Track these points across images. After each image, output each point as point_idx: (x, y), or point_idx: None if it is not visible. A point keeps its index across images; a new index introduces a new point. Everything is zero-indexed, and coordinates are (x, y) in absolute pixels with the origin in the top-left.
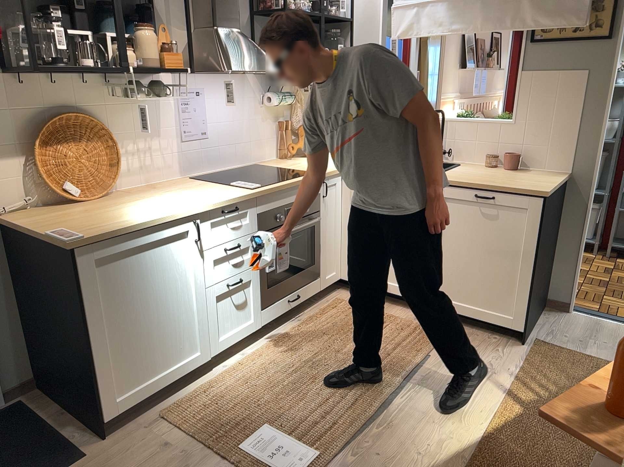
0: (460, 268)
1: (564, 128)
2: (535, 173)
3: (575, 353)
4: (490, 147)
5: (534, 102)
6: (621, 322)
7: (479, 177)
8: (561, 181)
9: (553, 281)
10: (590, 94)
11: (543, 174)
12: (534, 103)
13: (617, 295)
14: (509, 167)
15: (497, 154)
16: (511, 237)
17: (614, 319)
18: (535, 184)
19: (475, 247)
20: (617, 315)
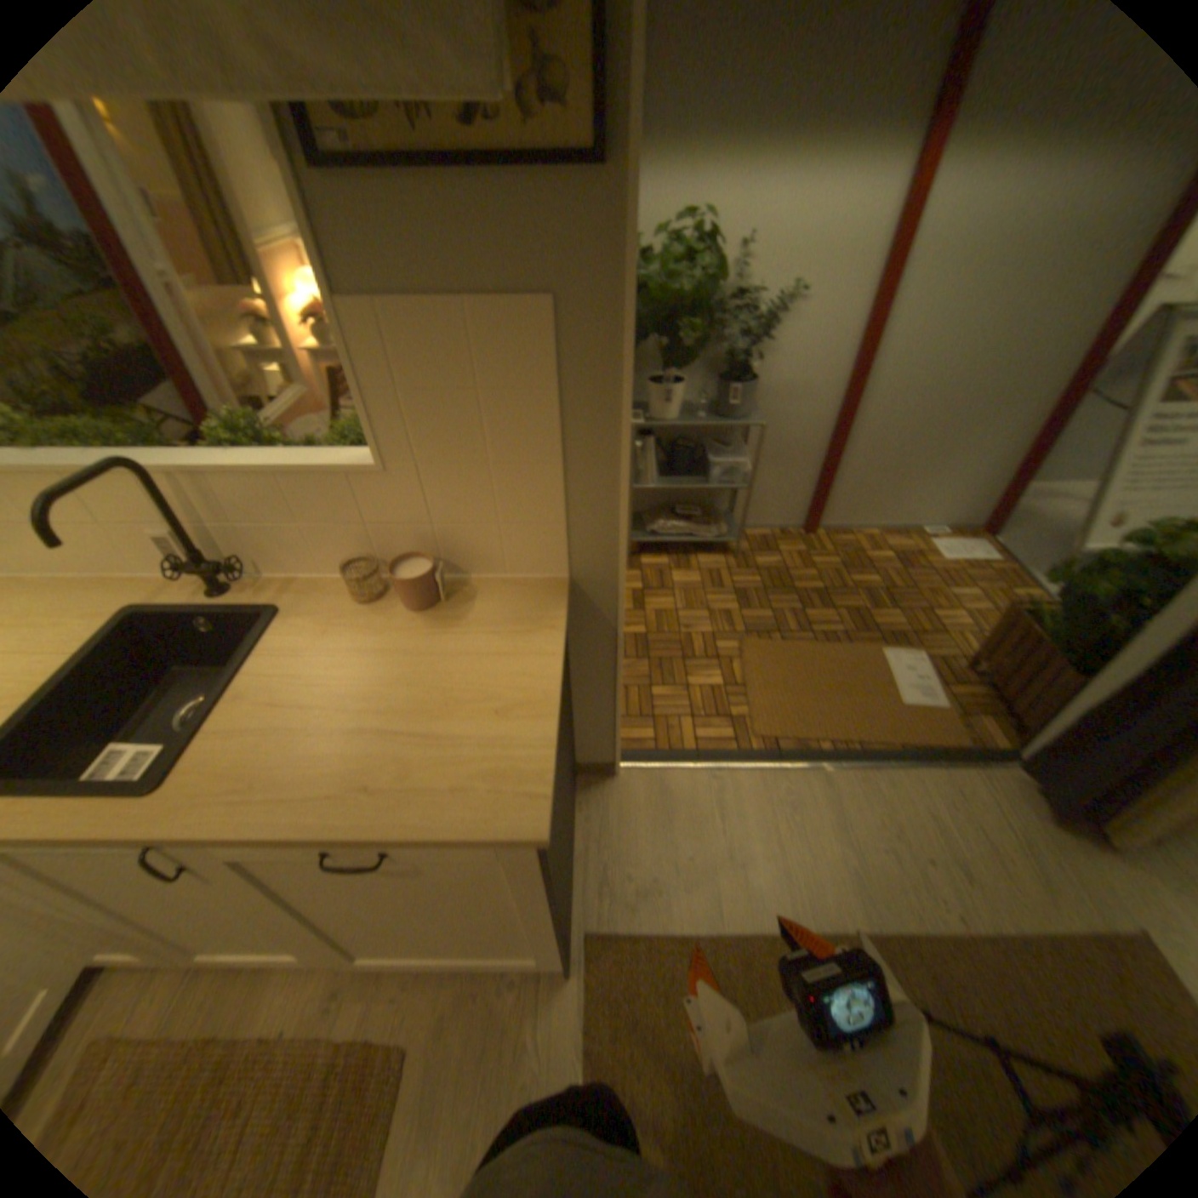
0: (375, 930)
1: (526, 479)
2: (488, 610)
3: (657, 950)
4: (345, 537)
5: (420, 405)
6: (692, 766)
7: (323, 735)
8: (559, 673)
9: (578, 743)
10: (575, 380)
11: (507, 615)
12: (420, 408)
13: (667, 678)
14: (414, 605)
15: (376, 552)
16: (476, 891)
17: (681, 762)
18: (497, 744)
19: (392, 908)
20: (684, 749)
